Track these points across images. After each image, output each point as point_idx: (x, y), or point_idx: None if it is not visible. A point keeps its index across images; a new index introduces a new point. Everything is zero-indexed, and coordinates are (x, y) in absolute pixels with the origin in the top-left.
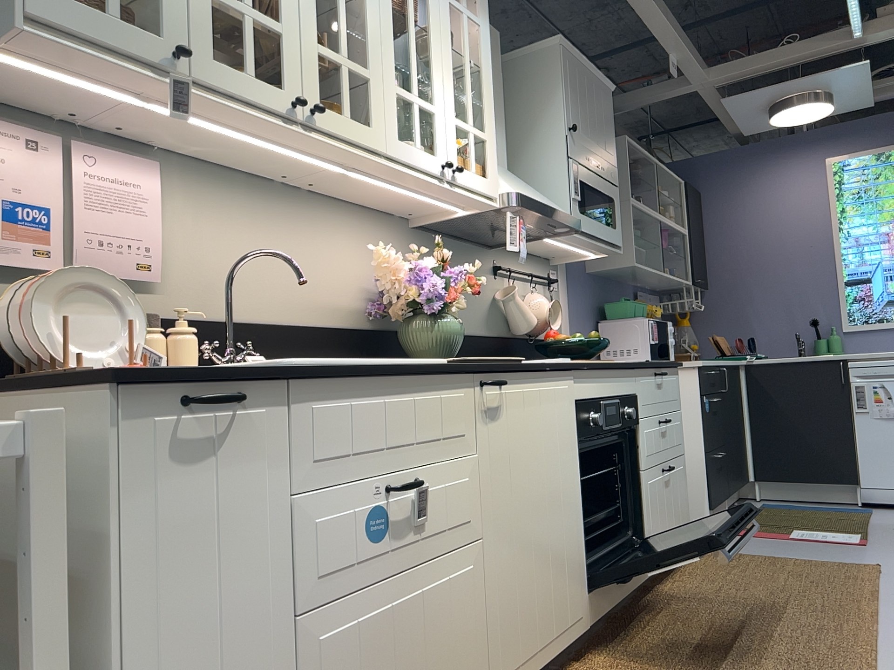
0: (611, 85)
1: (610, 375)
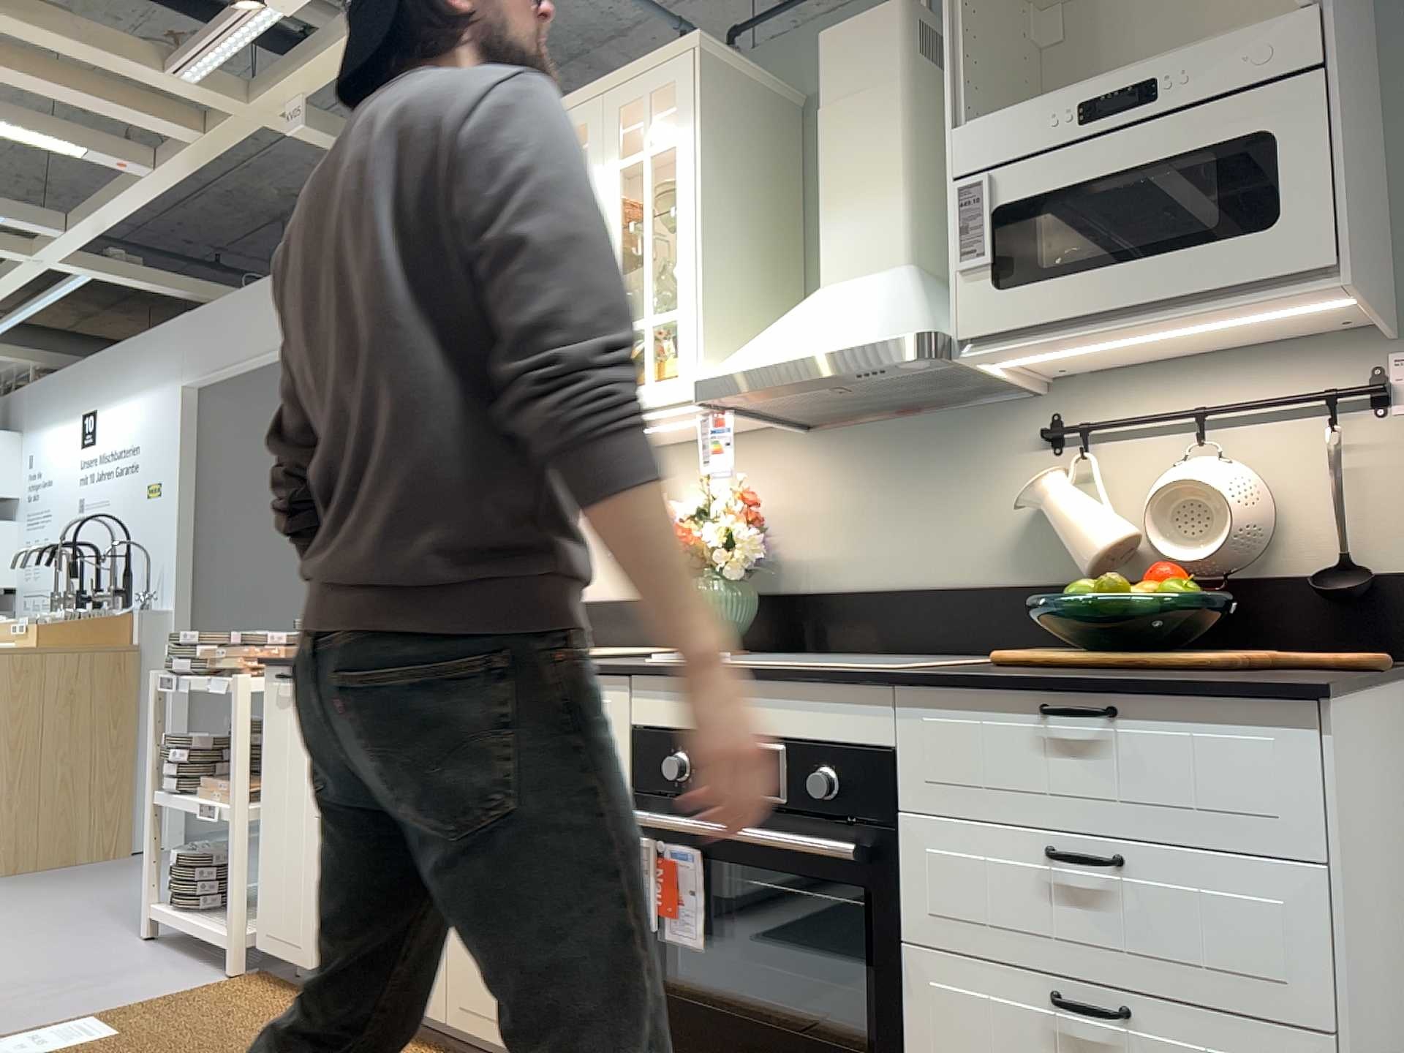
0: None
1: (756, 693)
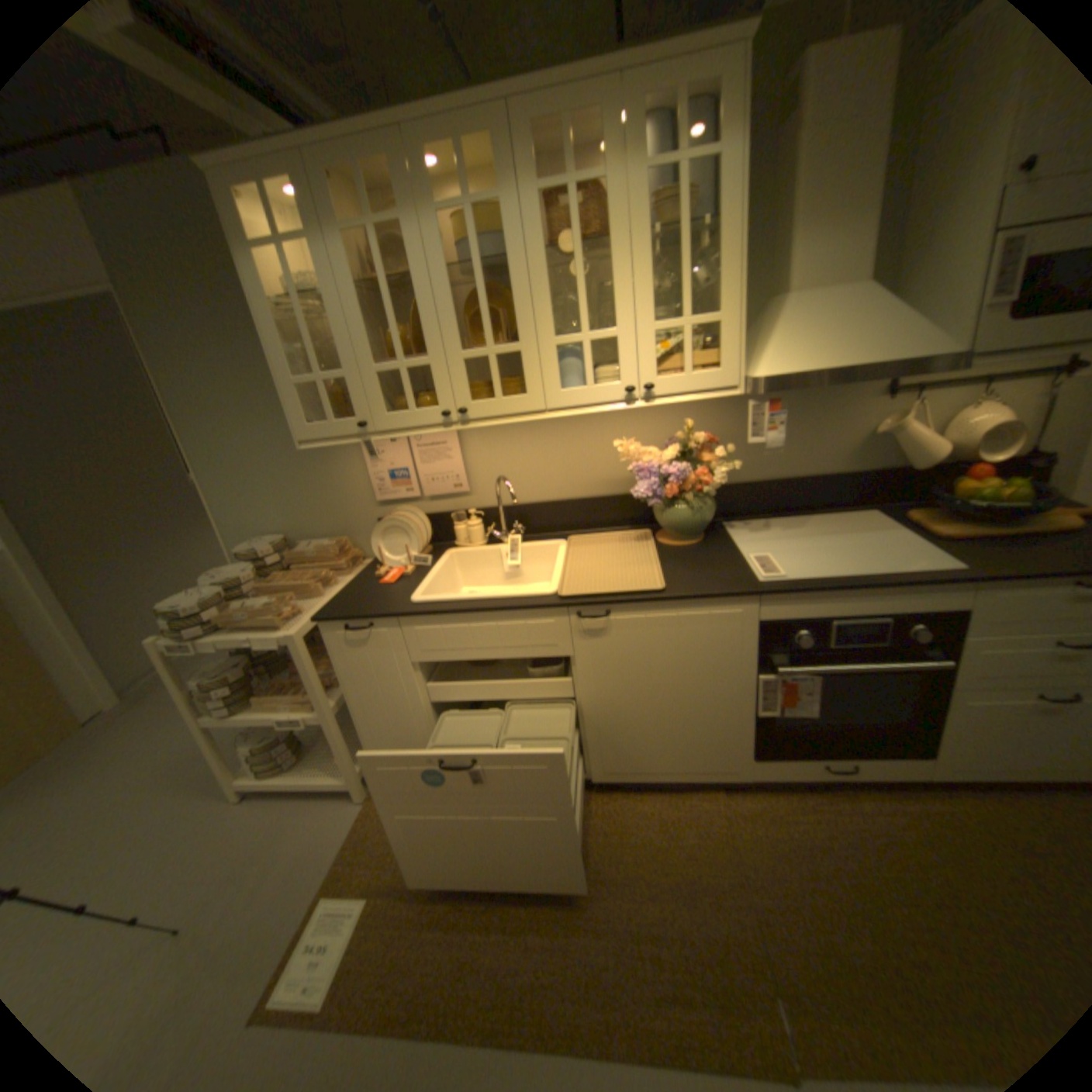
0: None
1: (874, 595)
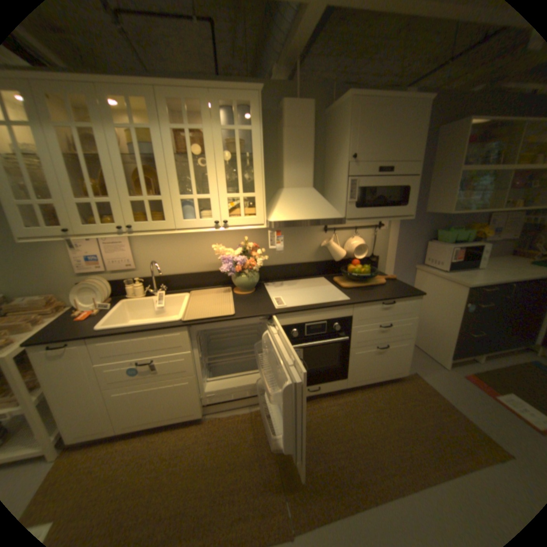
0: (427, 95)
1: (318, 311)
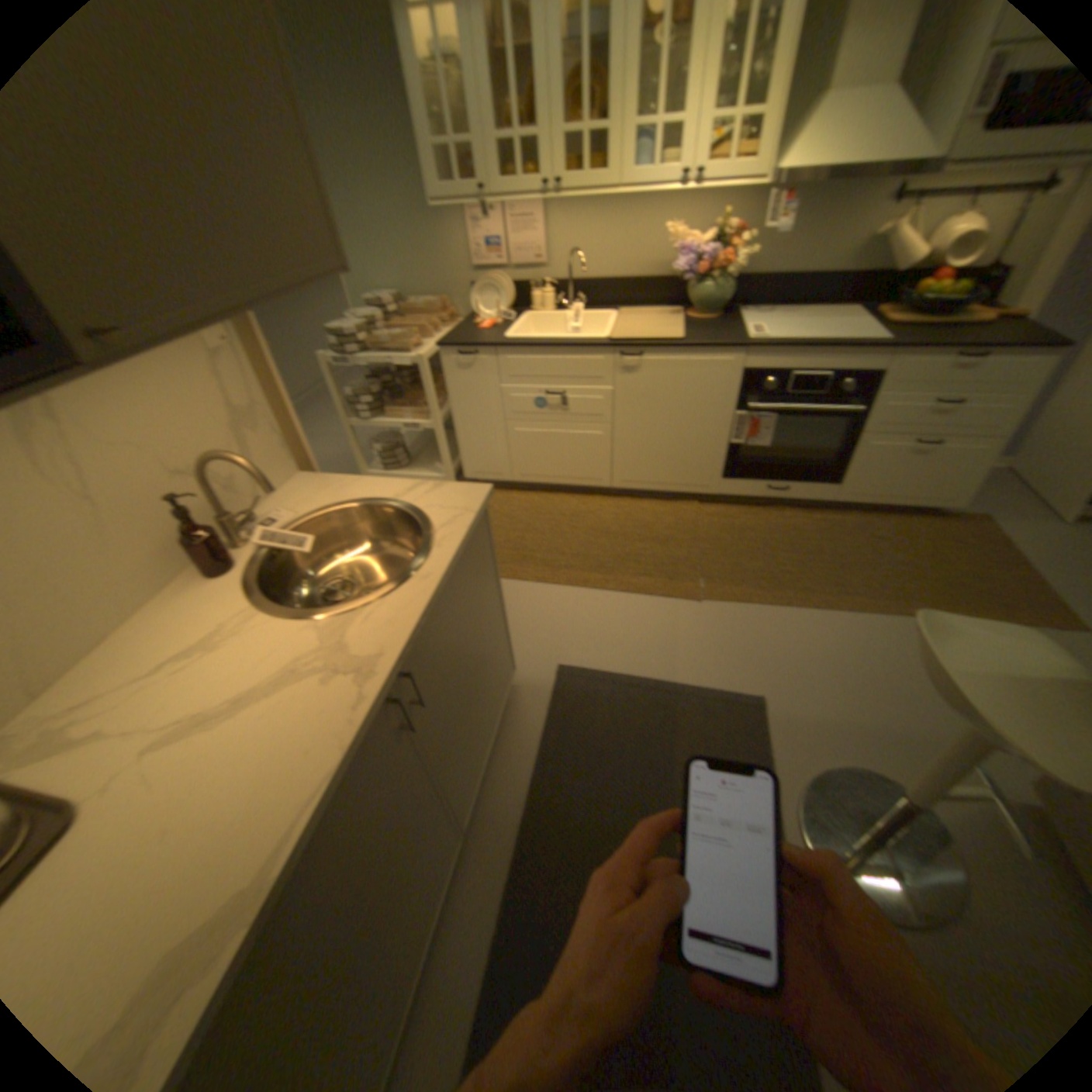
0: None
1: (822, 352)
